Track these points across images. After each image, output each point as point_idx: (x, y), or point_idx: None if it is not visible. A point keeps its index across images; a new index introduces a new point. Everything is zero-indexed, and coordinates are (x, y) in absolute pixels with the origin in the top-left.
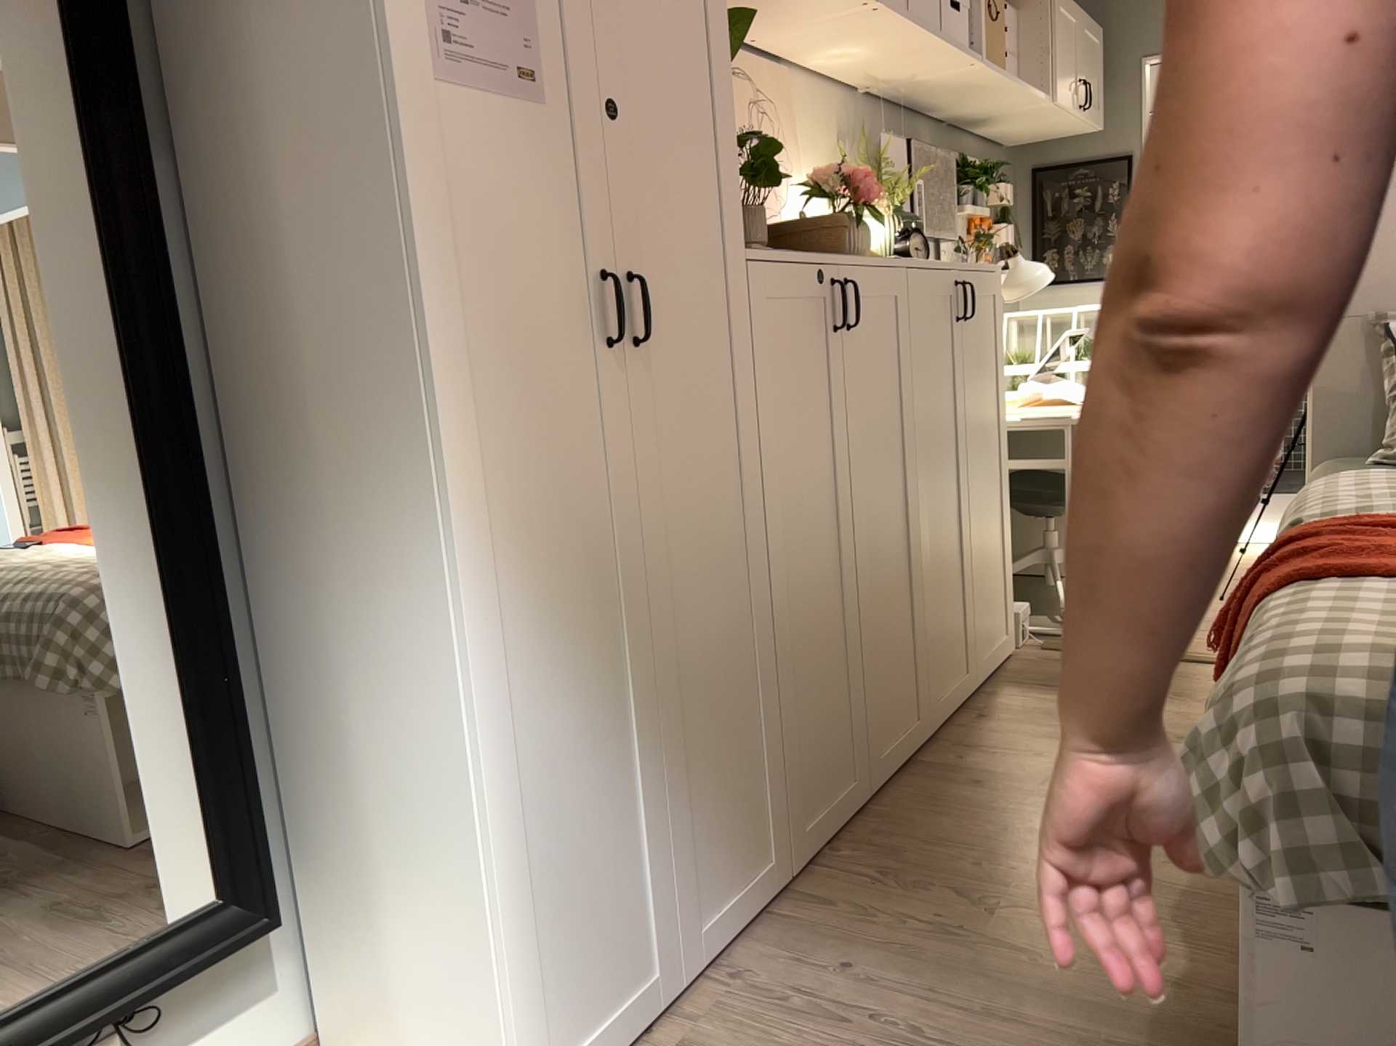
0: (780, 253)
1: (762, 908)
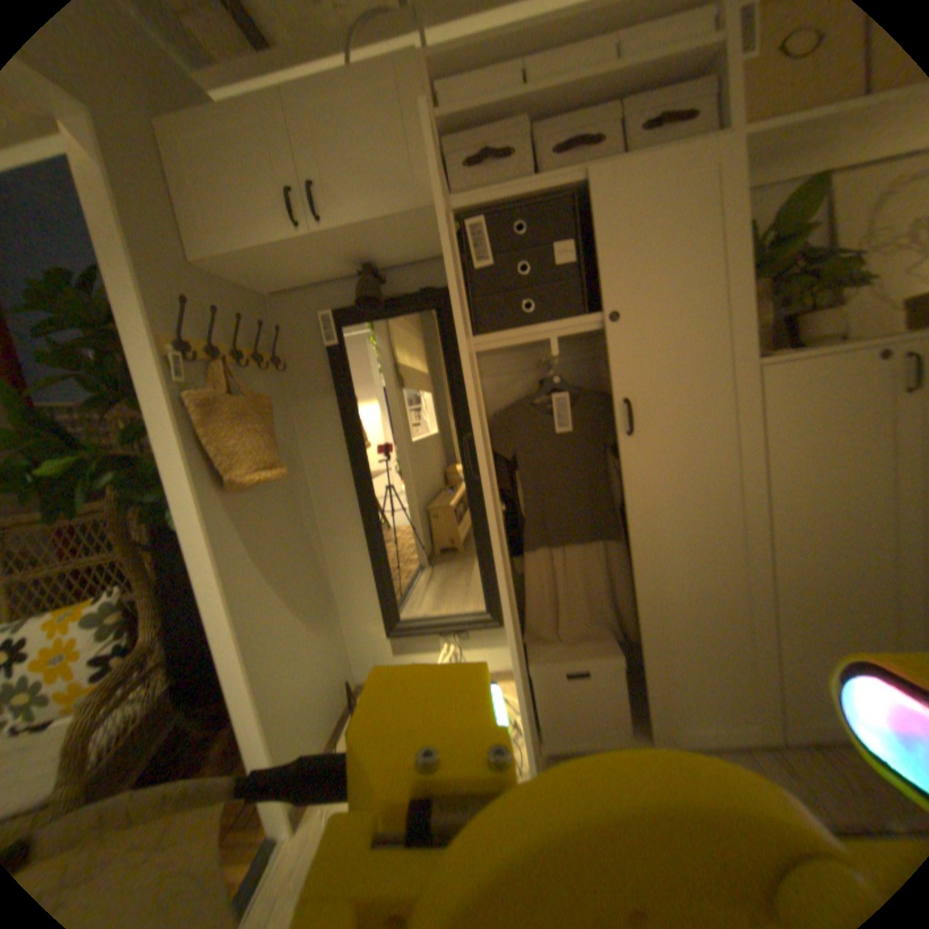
0: (824, 349)
1: (744, 750)
